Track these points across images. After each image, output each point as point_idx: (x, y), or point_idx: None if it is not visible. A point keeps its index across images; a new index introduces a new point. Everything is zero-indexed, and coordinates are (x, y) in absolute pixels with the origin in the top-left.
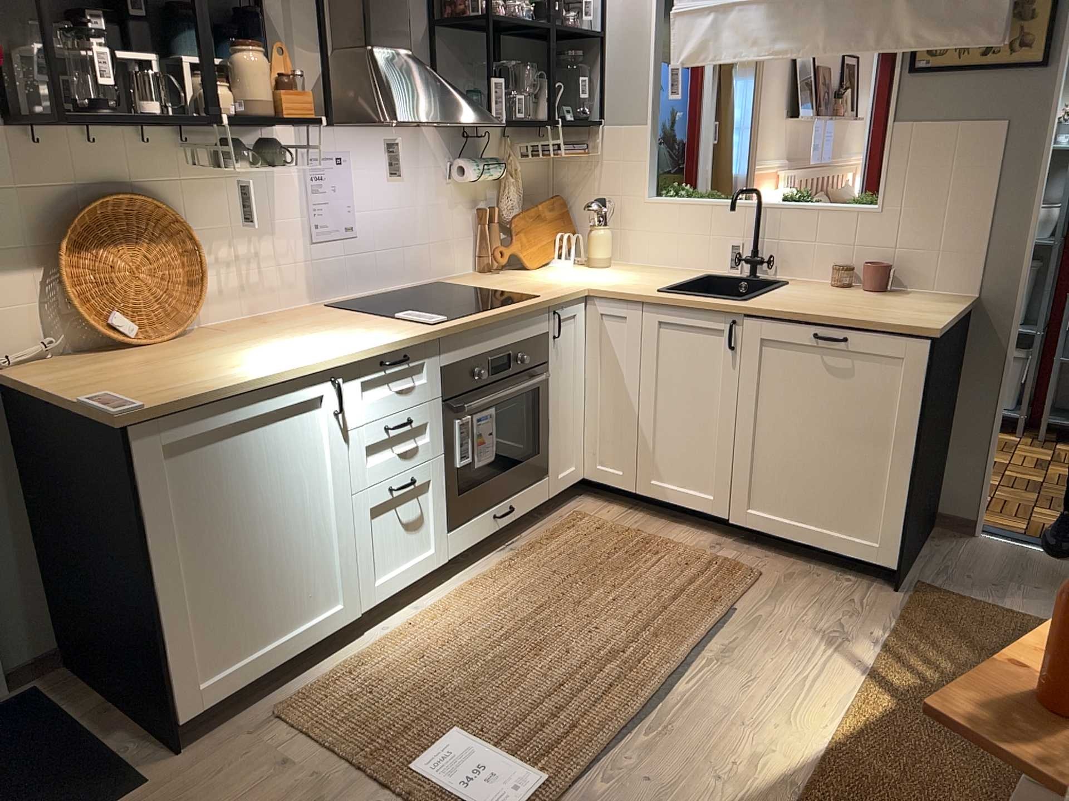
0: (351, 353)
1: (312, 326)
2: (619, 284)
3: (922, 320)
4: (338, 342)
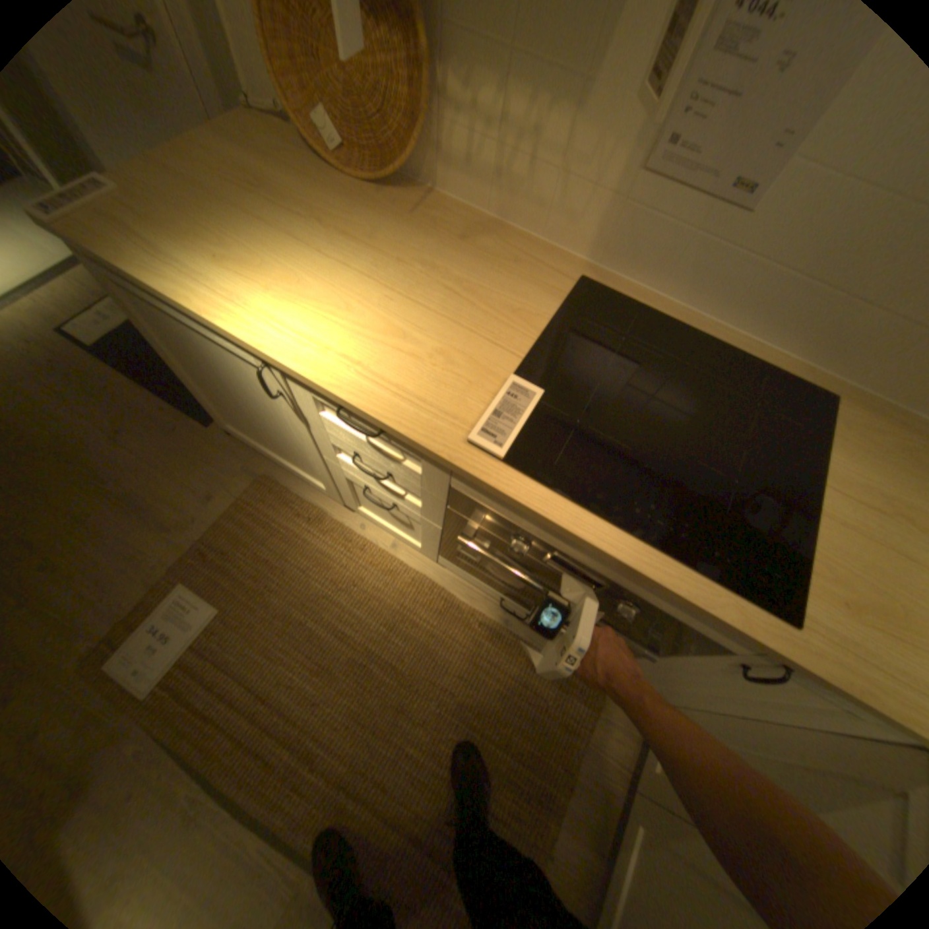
0: (278, 362)
1: (449, 288)
2: None
3: None
4: (345, 334)
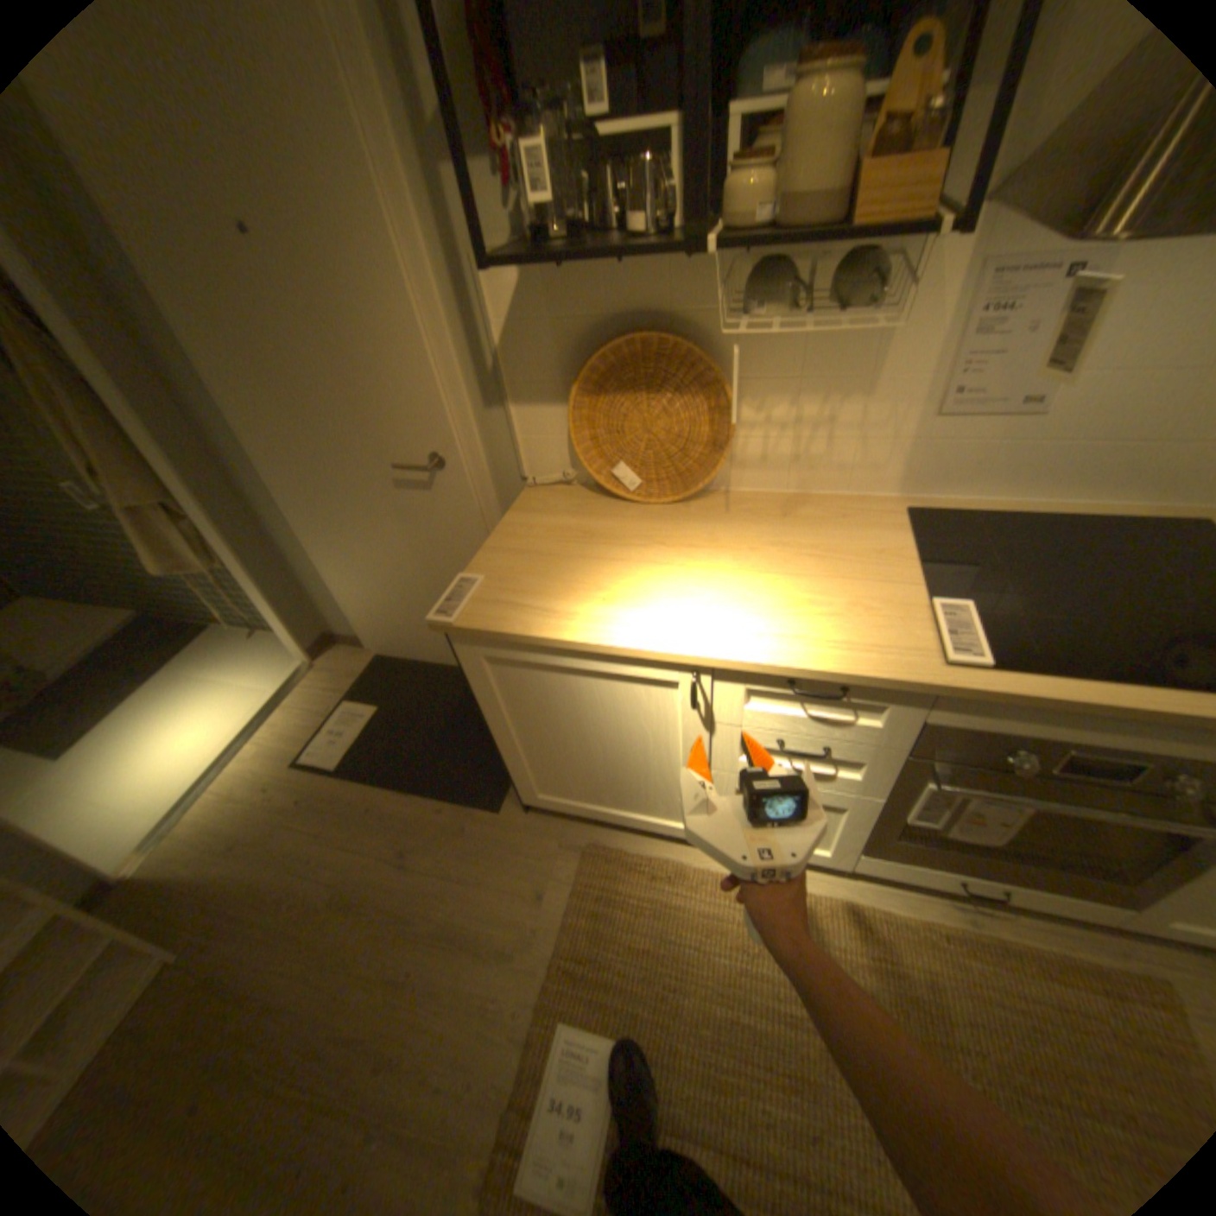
0: (730, 659)
1: (811, 554)
2: None
3: None
4: (764, 618)
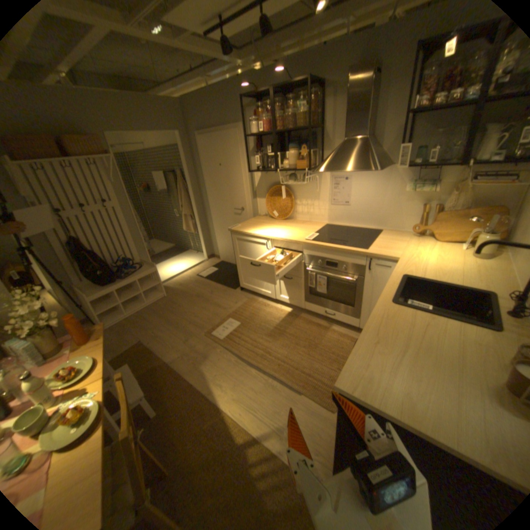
0: (271, 236)
1: (300, 228)
2: (416, 264)
3: (367, 384)
4: (282, 233)
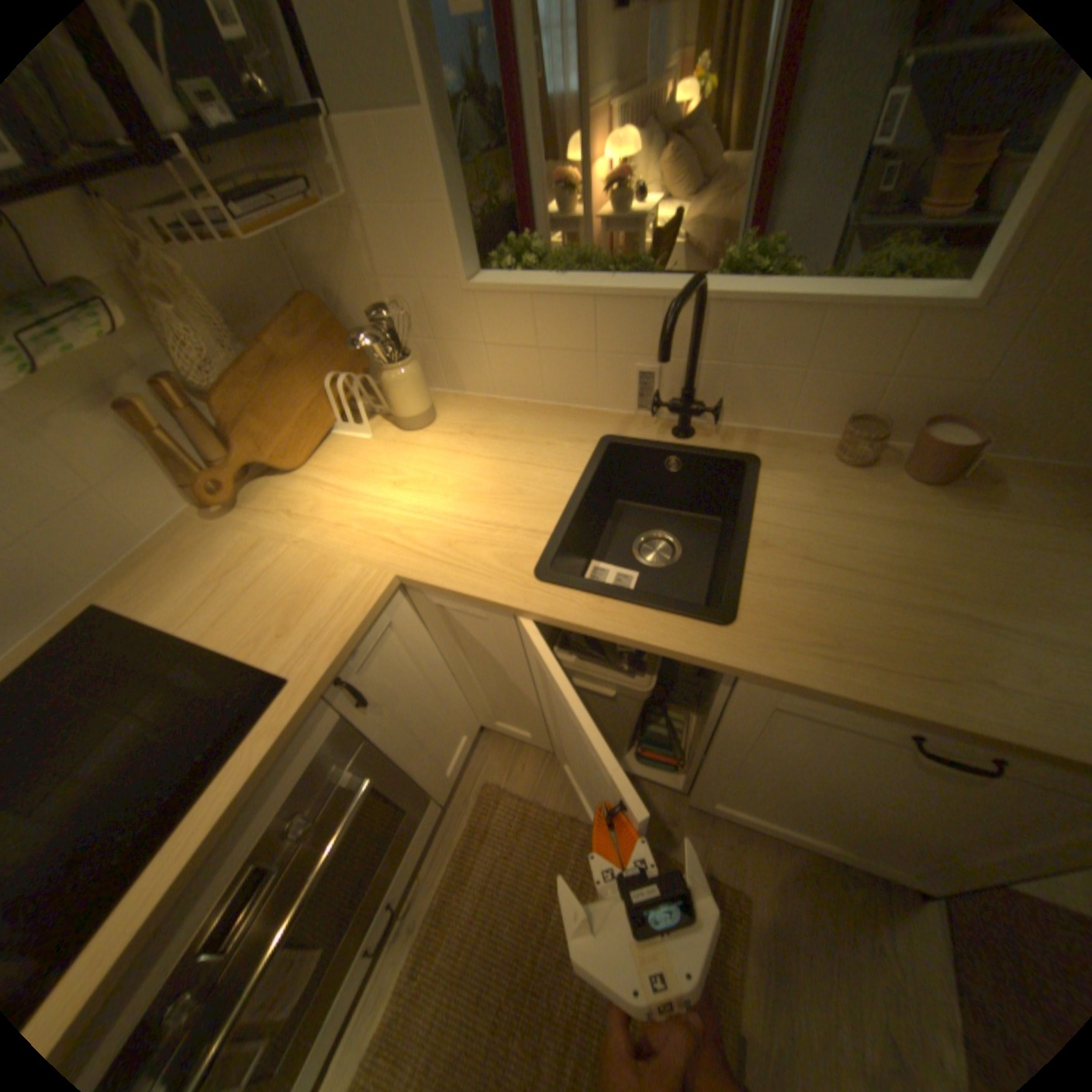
0: None
1: None
2: (452, 537)
3: None
4: None
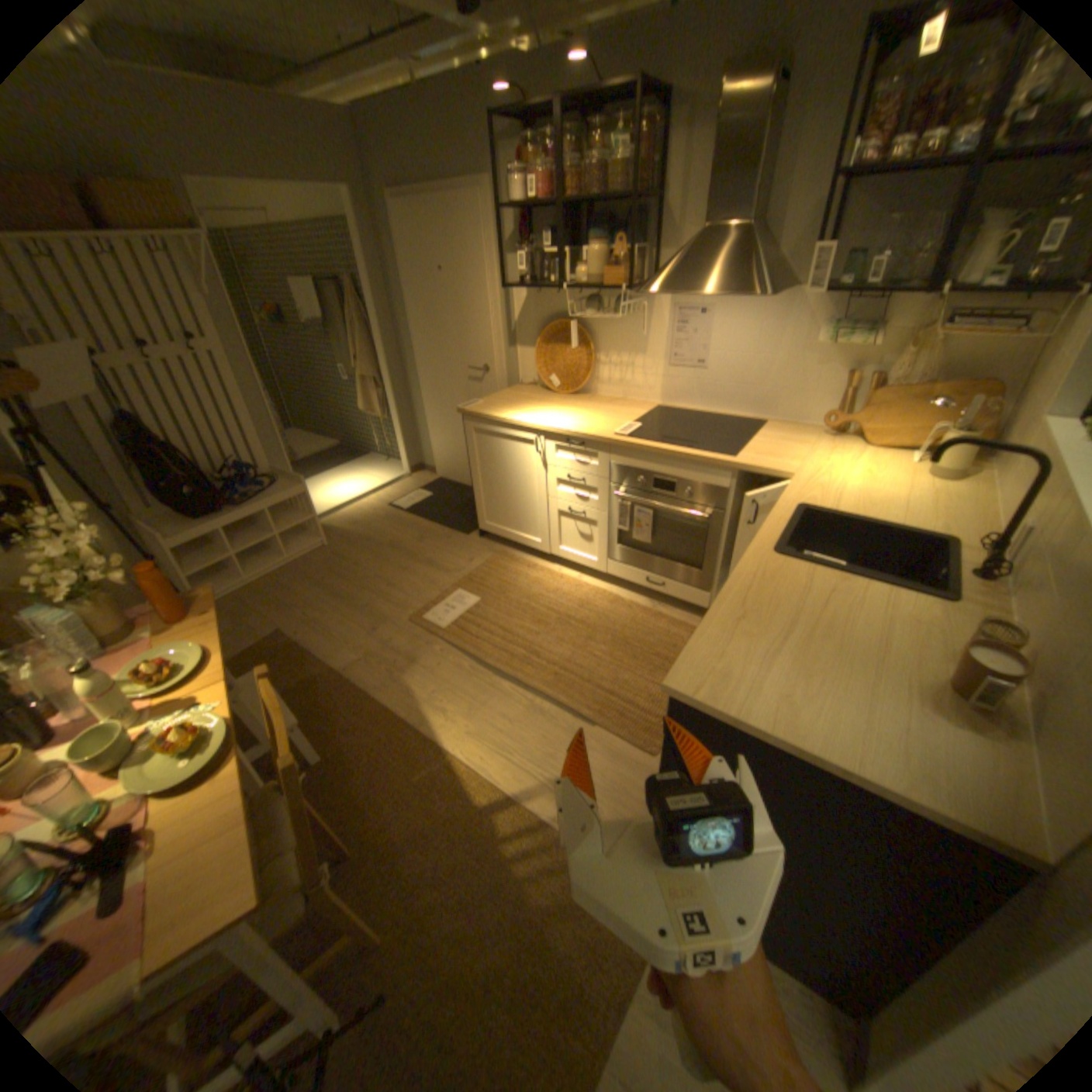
0: (546, 427)
1: (603, 412)
2: (823, 487)
3: (718, 685)
4: (567, 421)
